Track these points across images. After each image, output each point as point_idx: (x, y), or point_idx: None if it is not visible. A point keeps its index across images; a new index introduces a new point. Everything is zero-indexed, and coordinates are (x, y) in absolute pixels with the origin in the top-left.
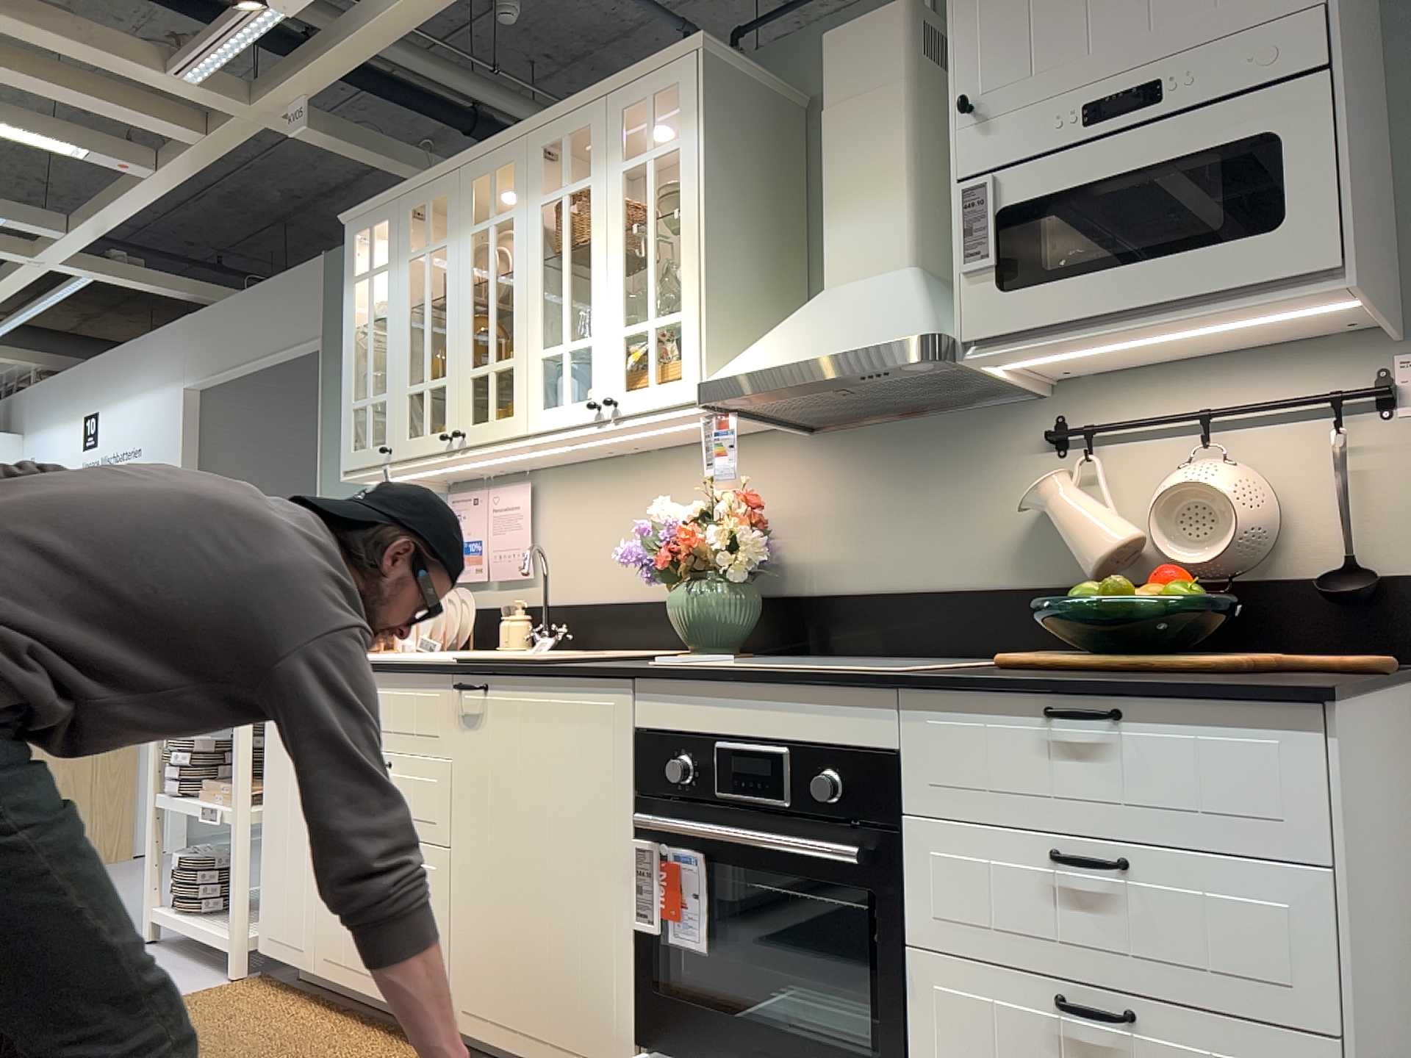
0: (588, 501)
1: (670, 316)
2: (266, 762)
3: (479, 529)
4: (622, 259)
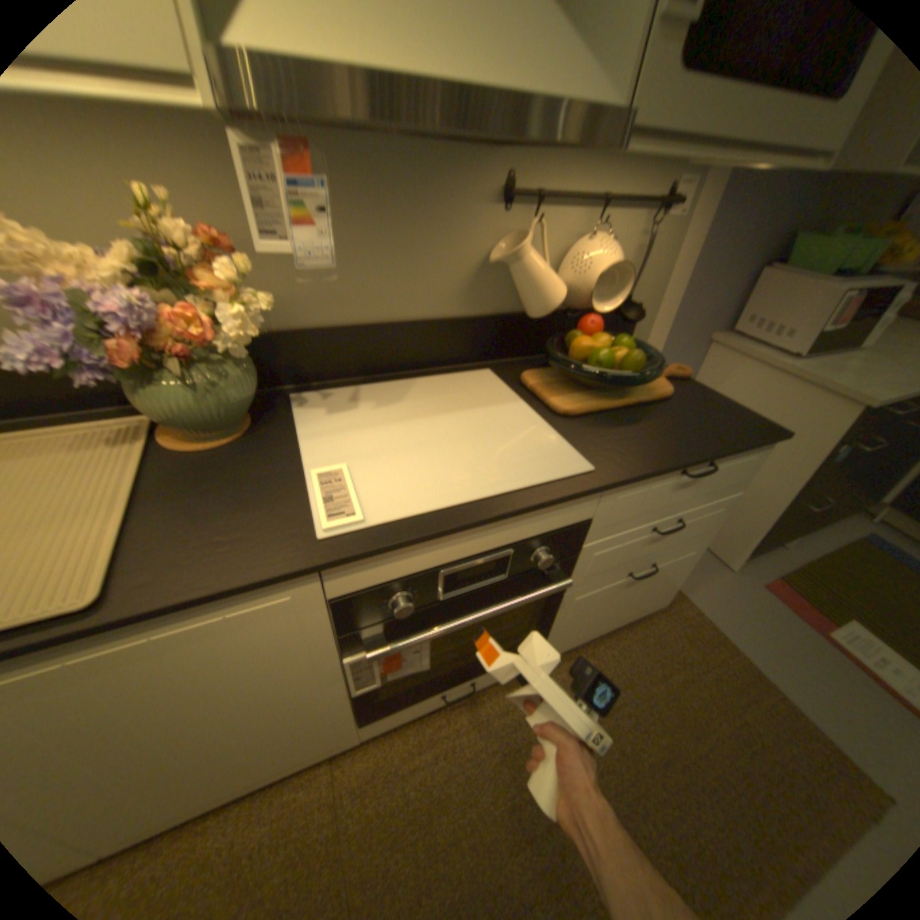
0: None
1: None
2: None
3: None
4: None
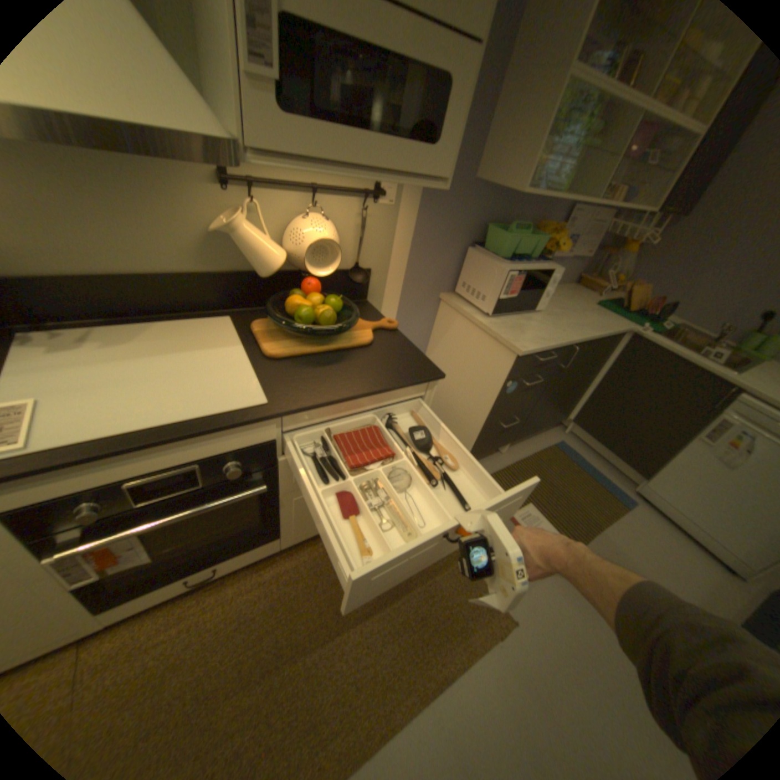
0: None
1: None
2: None
3: None
4: None
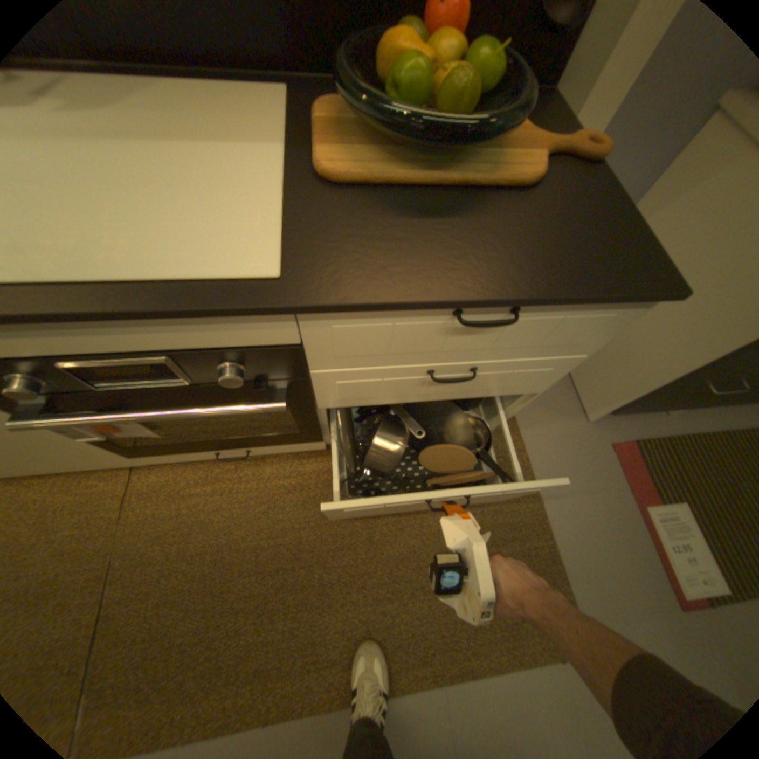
0: None
1: None
2: None
3: None
4: None
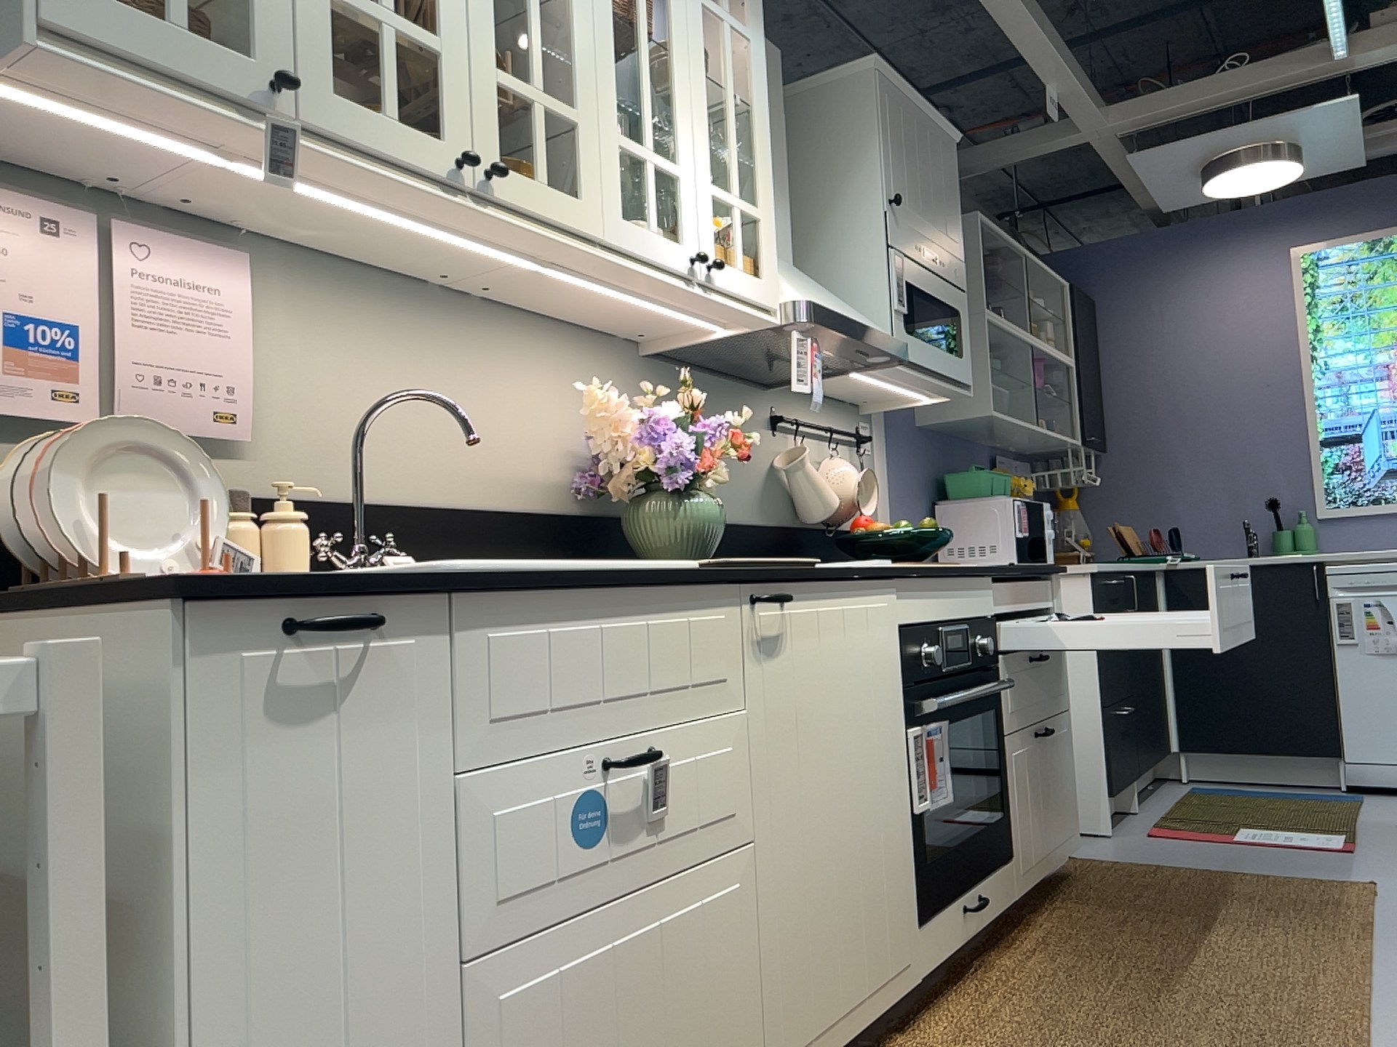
0: (365, 333)
1: (753, 208)
2: (173, 924)
3: (73, 300)
4: (708, 105)
